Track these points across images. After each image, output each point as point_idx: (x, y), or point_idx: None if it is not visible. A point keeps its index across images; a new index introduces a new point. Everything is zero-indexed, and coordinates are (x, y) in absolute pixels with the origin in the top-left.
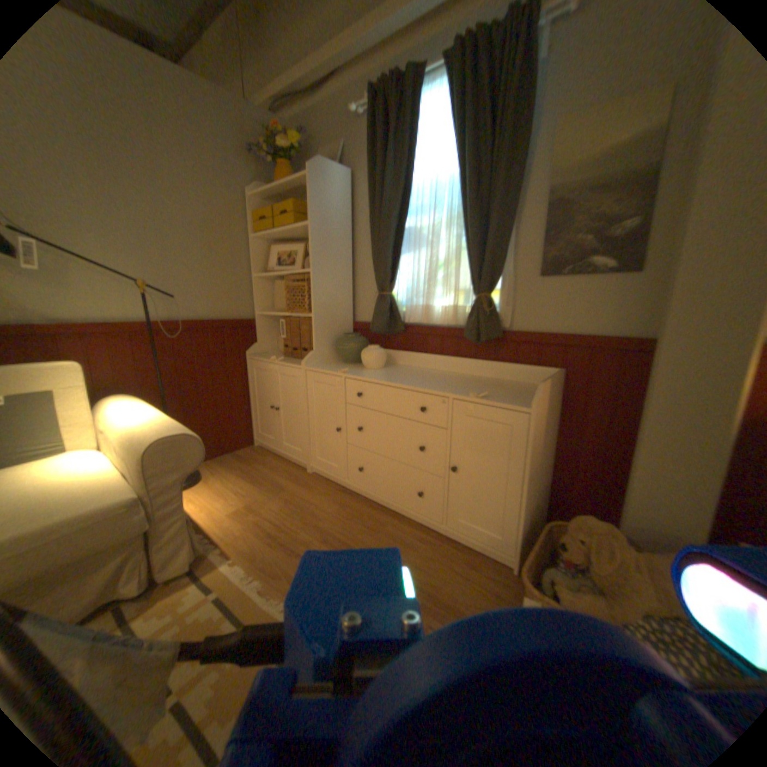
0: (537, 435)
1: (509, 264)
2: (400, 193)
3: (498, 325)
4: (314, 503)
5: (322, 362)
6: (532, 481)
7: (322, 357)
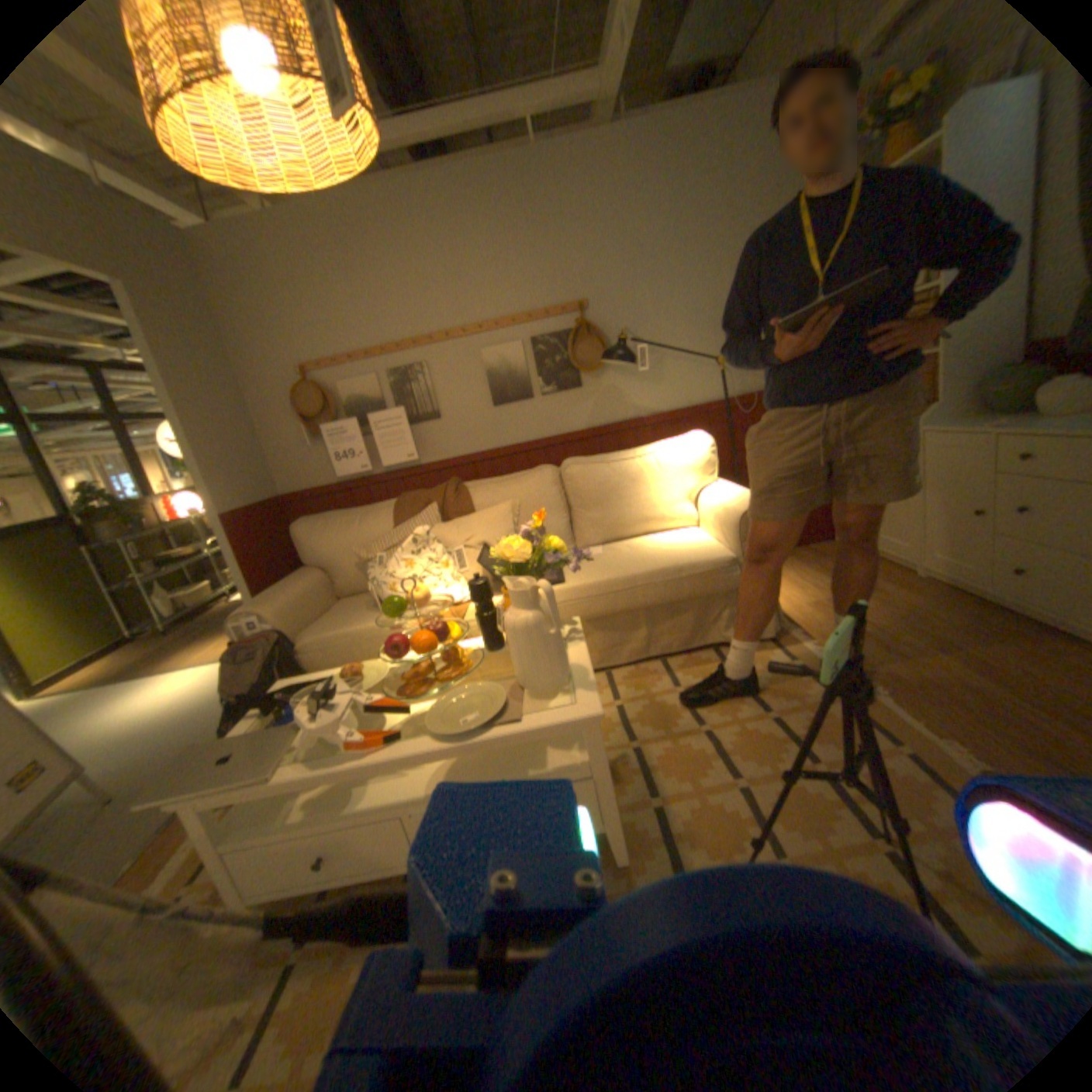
0: None
1: None
2: None
3: None
4: (929, 610)
5: (954, 417)
6: None
7: (954, 410)
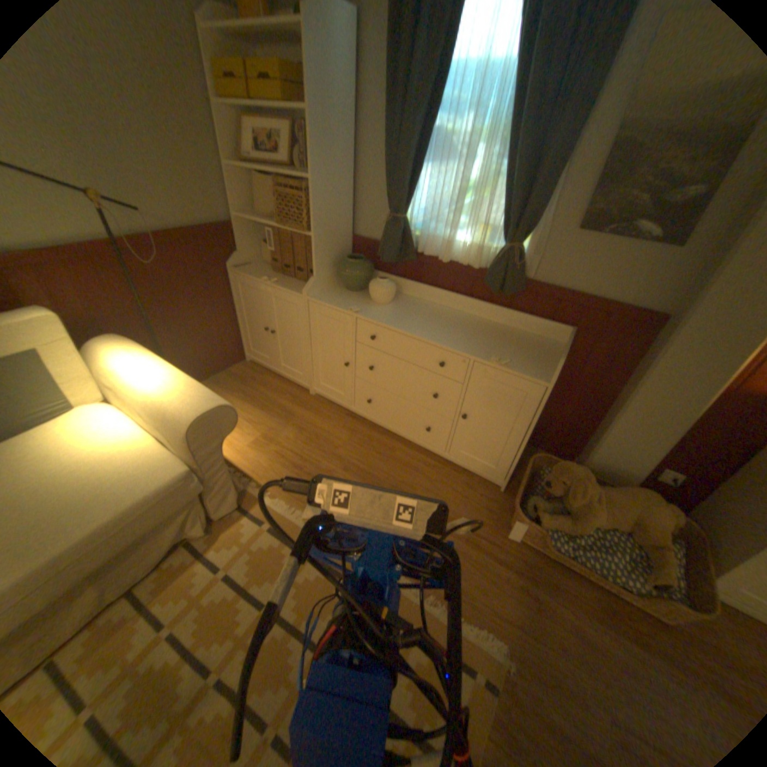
0: (545, 401)
1: (548, 209)
2: (432, 82)
3: (521, 277)
4: (325, 429)
5: (323, 289)
6: (530, 432)
7: (322, 283)
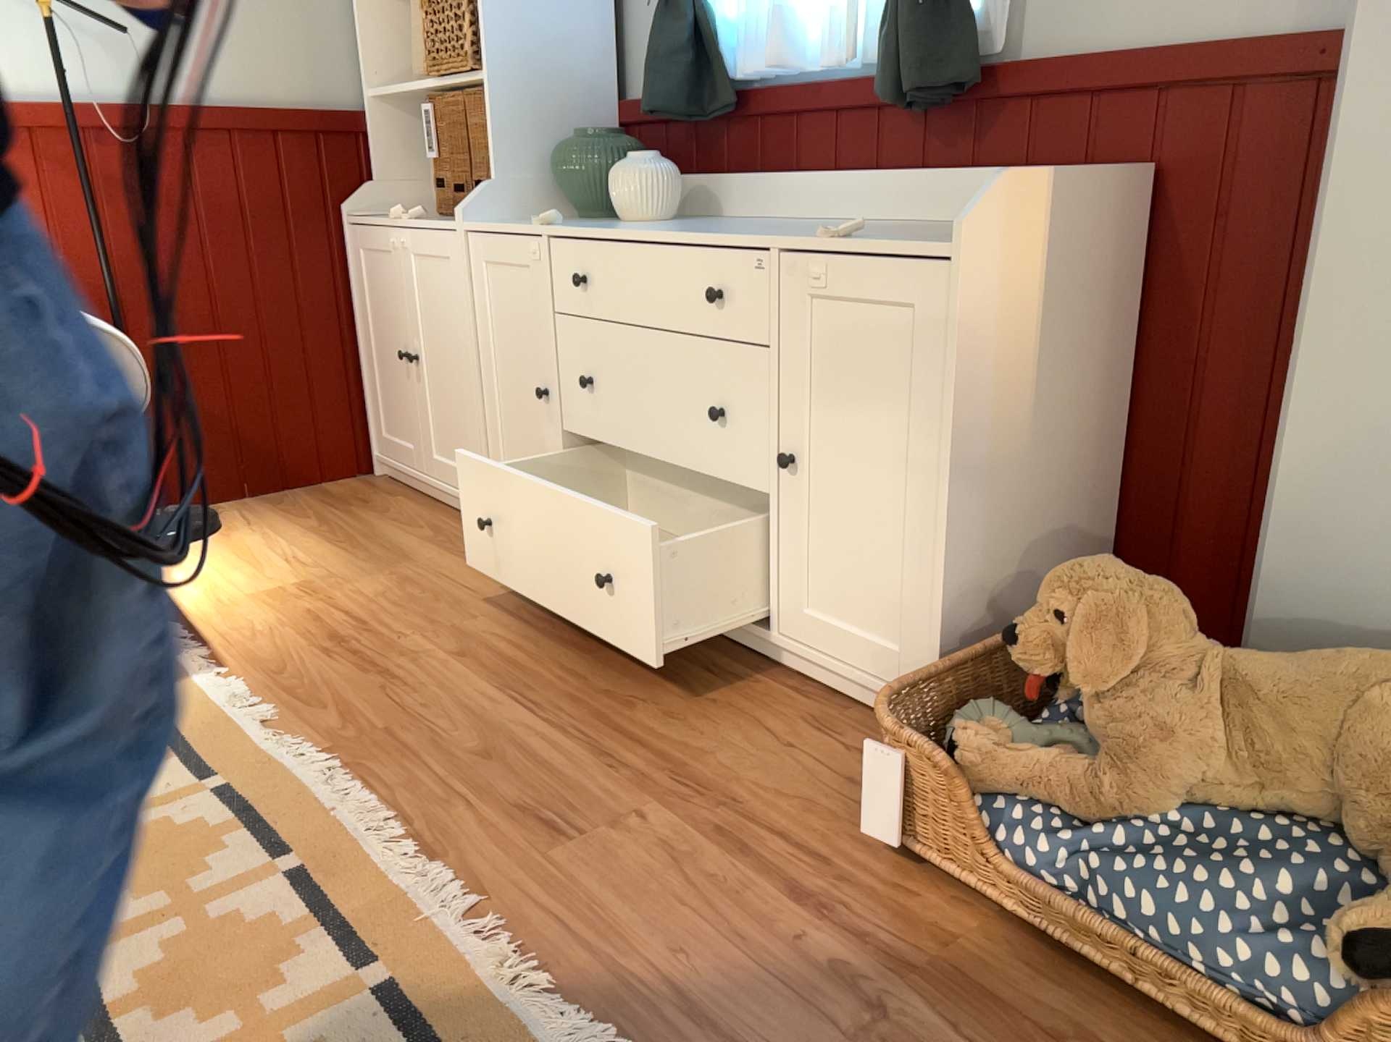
0: (981, 333)
1: None
2: None
3: (958, 50)
4: (471, 587)
5: (516, 218)
6: (972, 475)
7: (515, 204)
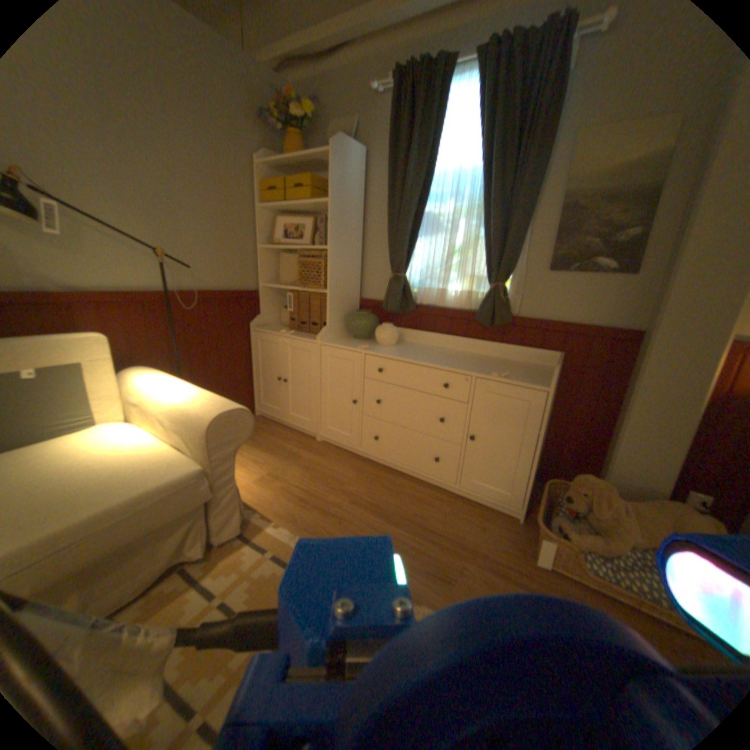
0: (550, 410)
1: (522, 257)
2: (422, 180)
3: (508, 312)
4: (332, 469)
5: (334, 337)
6: (541, 447)
7: (334, 333)
